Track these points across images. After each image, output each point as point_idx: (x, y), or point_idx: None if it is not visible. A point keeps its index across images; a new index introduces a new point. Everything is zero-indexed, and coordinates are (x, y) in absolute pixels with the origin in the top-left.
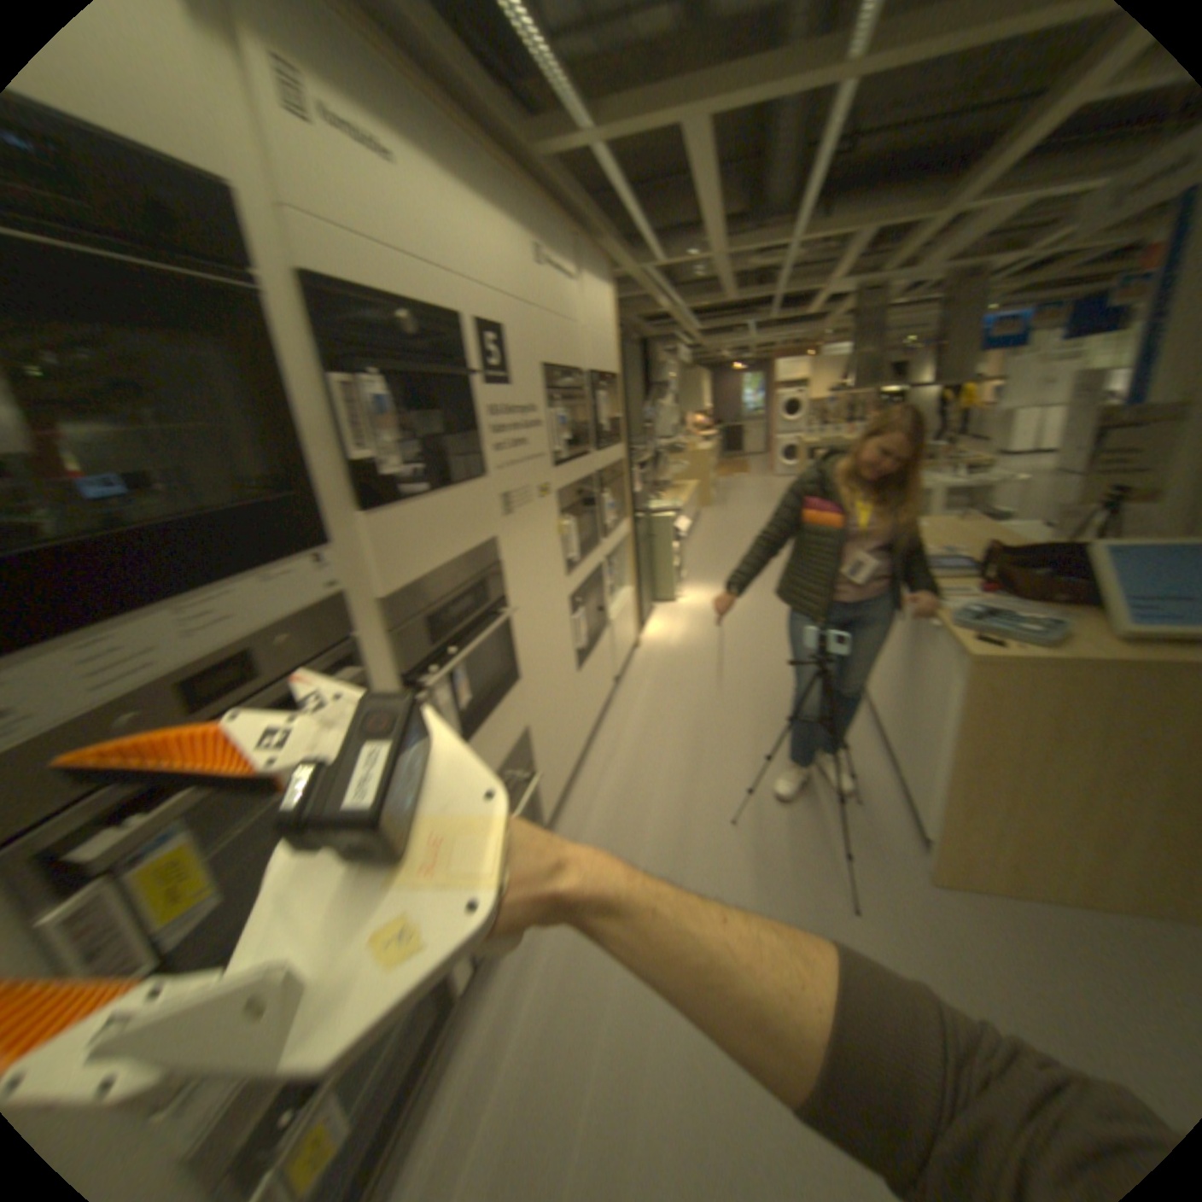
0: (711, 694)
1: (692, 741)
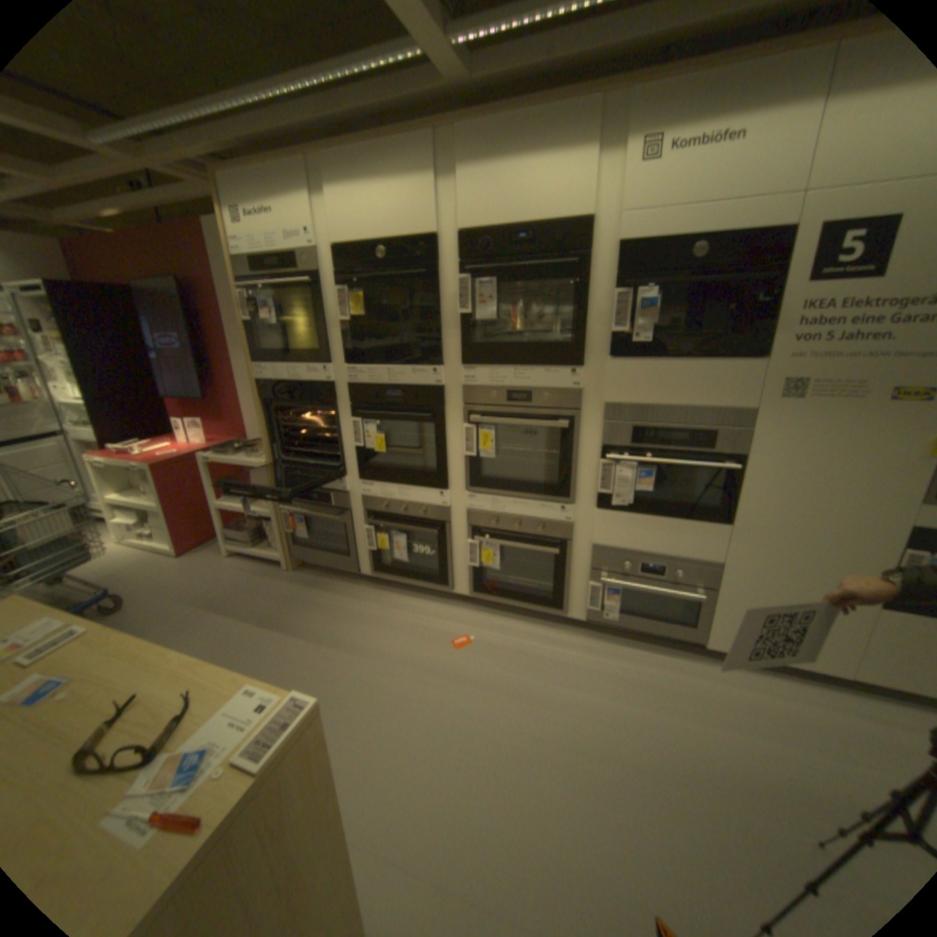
0: None
1: None
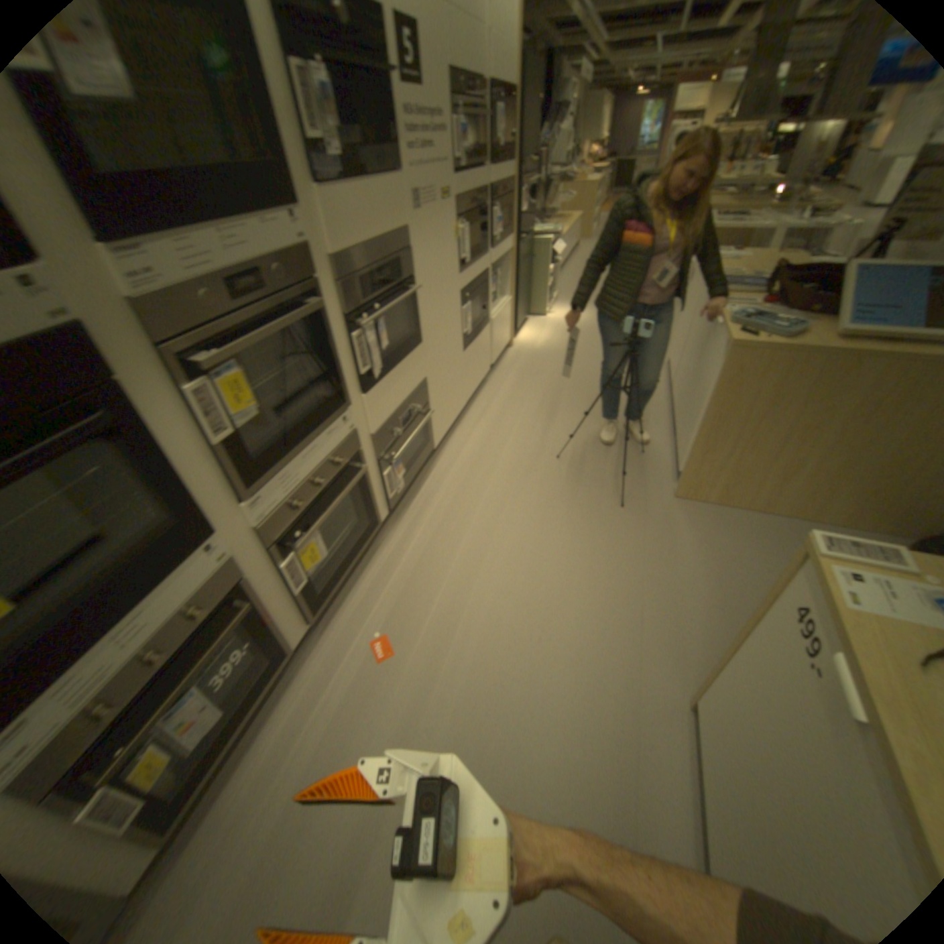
0: (558, 382)
1: (539, 410)
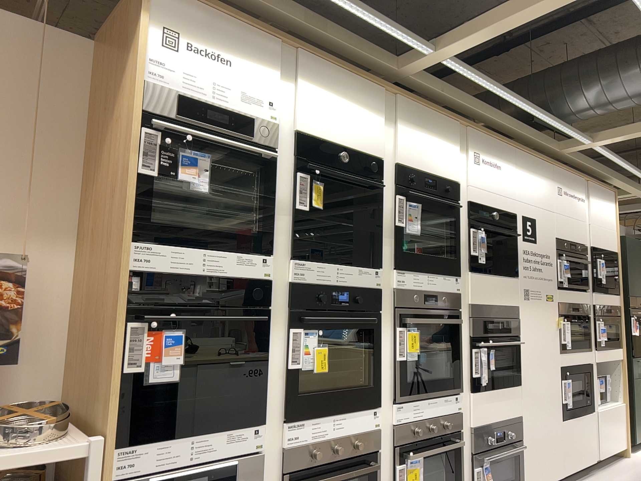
0: None
1: None
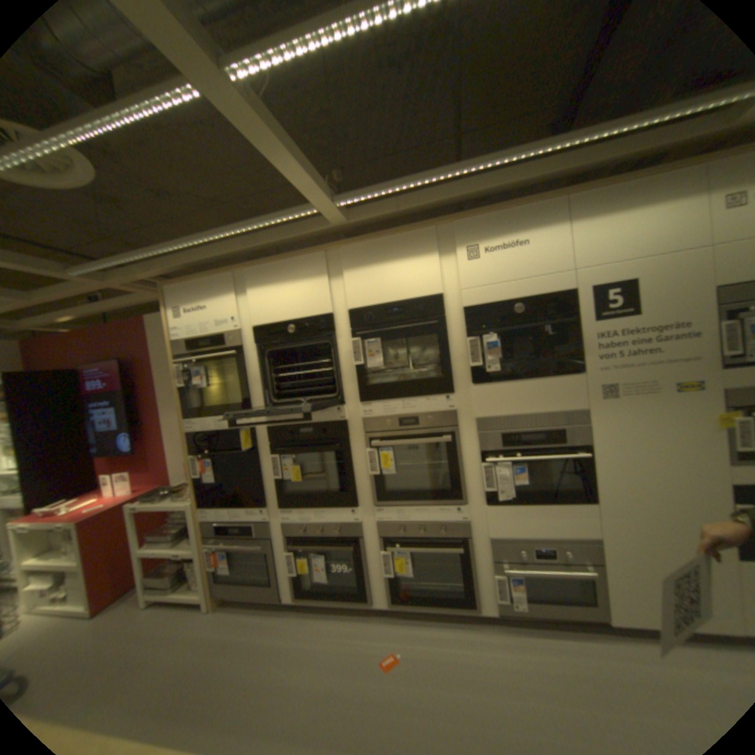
0: None
1: None
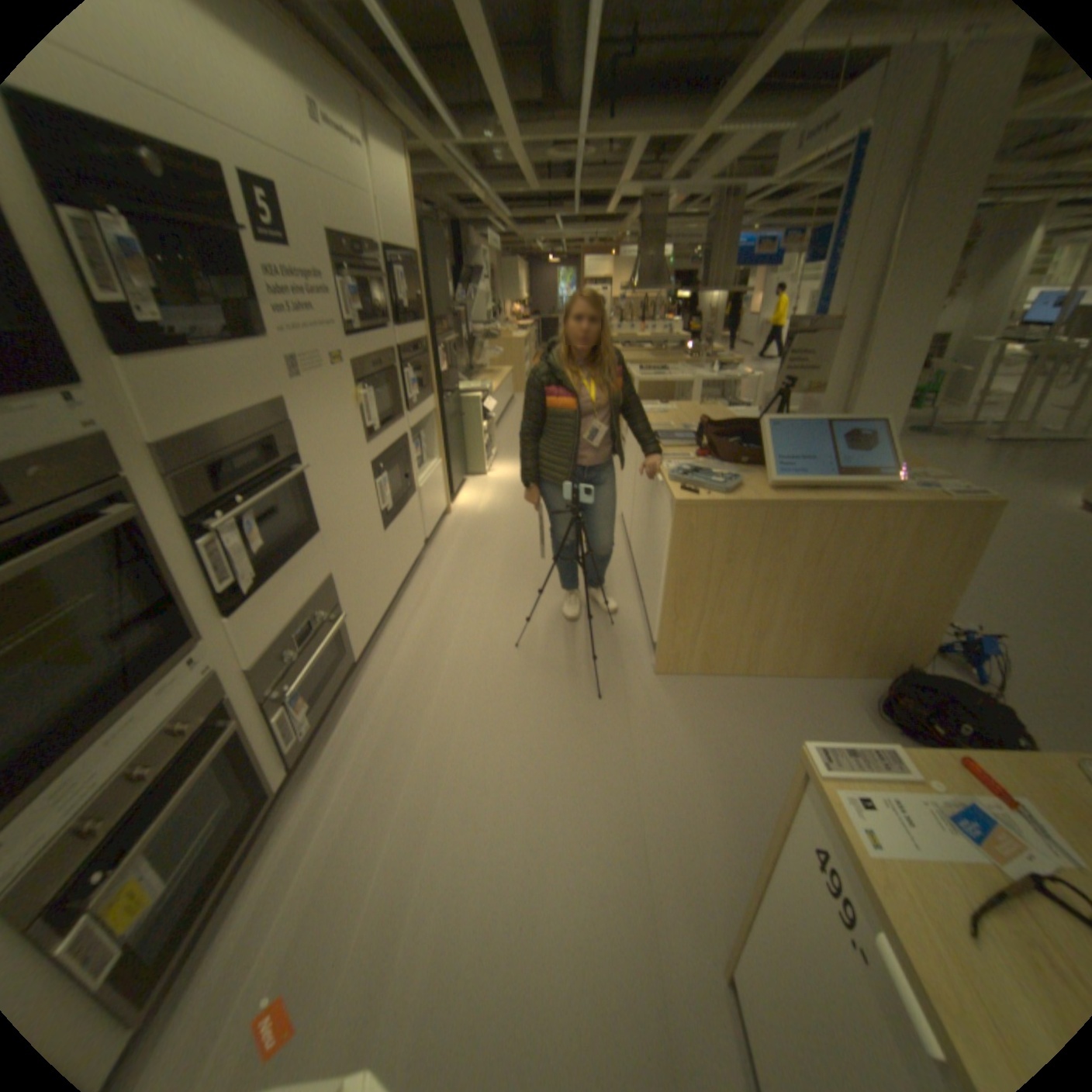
0: (508, 551)
1: (488, 589)
